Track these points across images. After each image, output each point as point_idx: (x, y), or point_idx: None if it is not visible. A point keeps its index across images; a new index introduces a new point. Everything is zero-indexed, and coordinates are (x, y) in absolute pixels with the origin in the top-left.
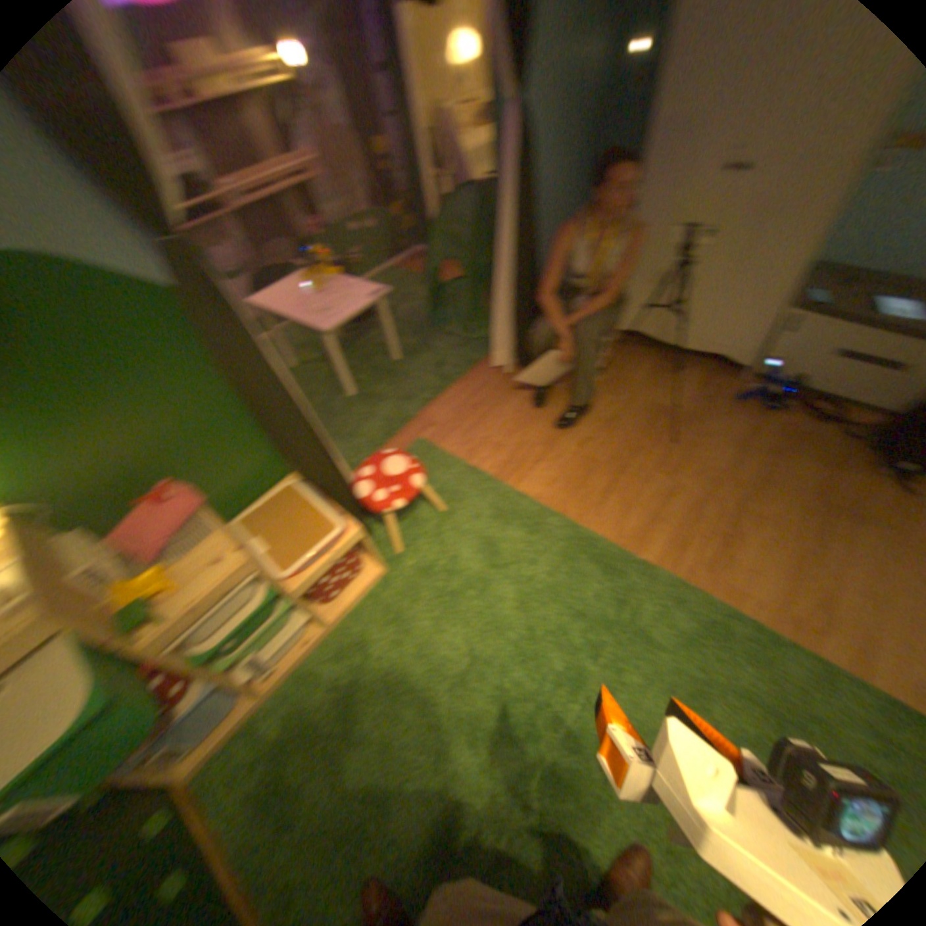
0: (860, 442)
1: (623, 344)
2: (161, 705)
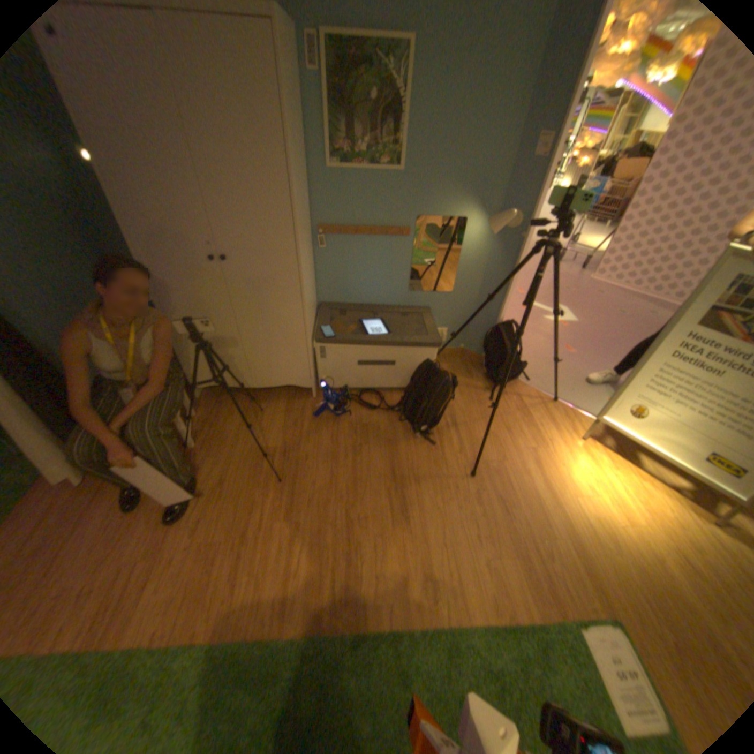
0: (396, 416)
1: (210, 396)
2: None
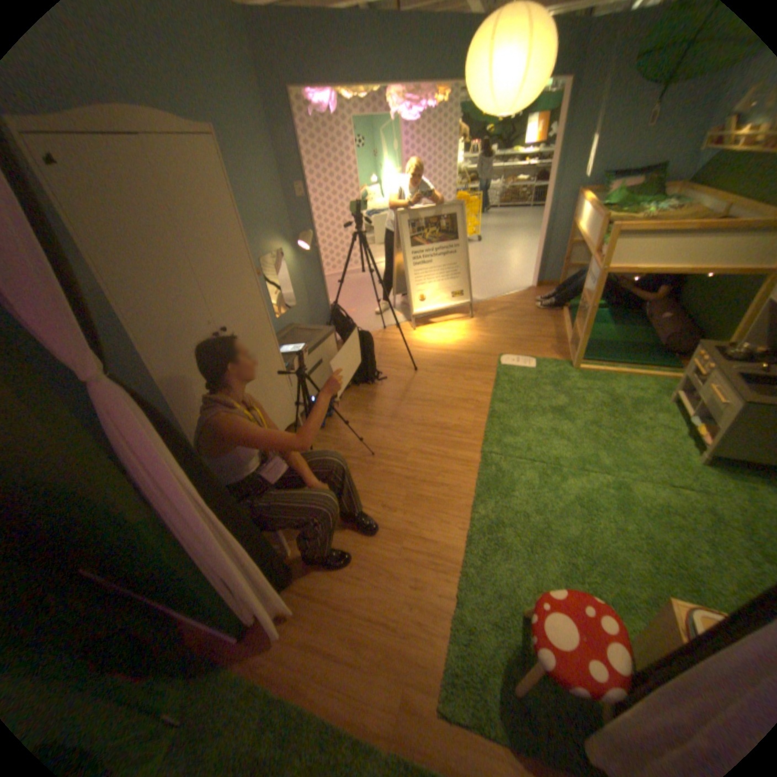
0: (351, 388)
1: None
2: None
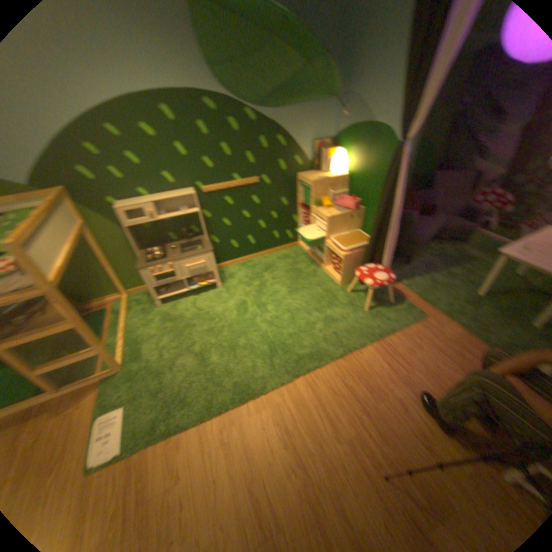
0: None
1: None
2: (305, 223)
